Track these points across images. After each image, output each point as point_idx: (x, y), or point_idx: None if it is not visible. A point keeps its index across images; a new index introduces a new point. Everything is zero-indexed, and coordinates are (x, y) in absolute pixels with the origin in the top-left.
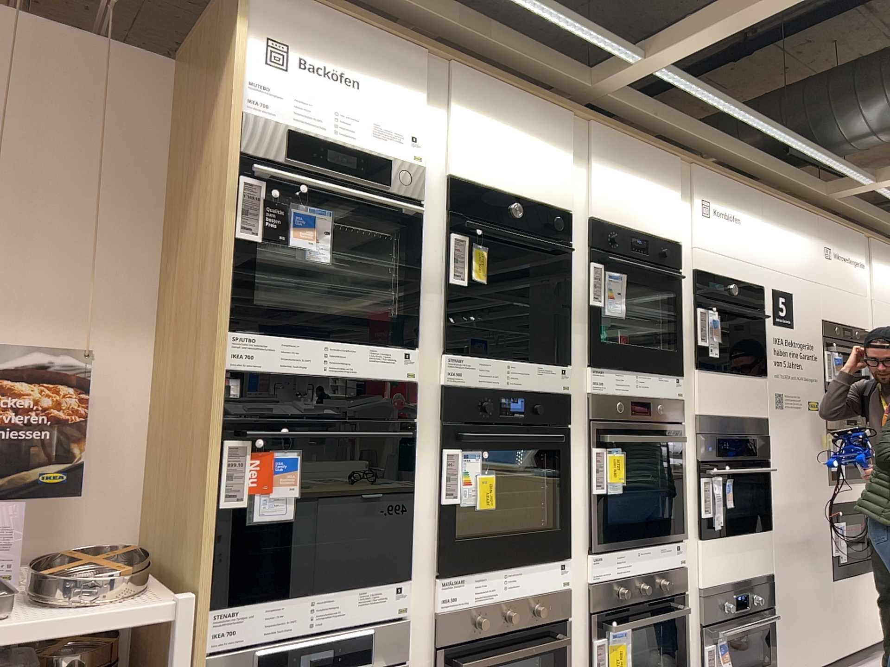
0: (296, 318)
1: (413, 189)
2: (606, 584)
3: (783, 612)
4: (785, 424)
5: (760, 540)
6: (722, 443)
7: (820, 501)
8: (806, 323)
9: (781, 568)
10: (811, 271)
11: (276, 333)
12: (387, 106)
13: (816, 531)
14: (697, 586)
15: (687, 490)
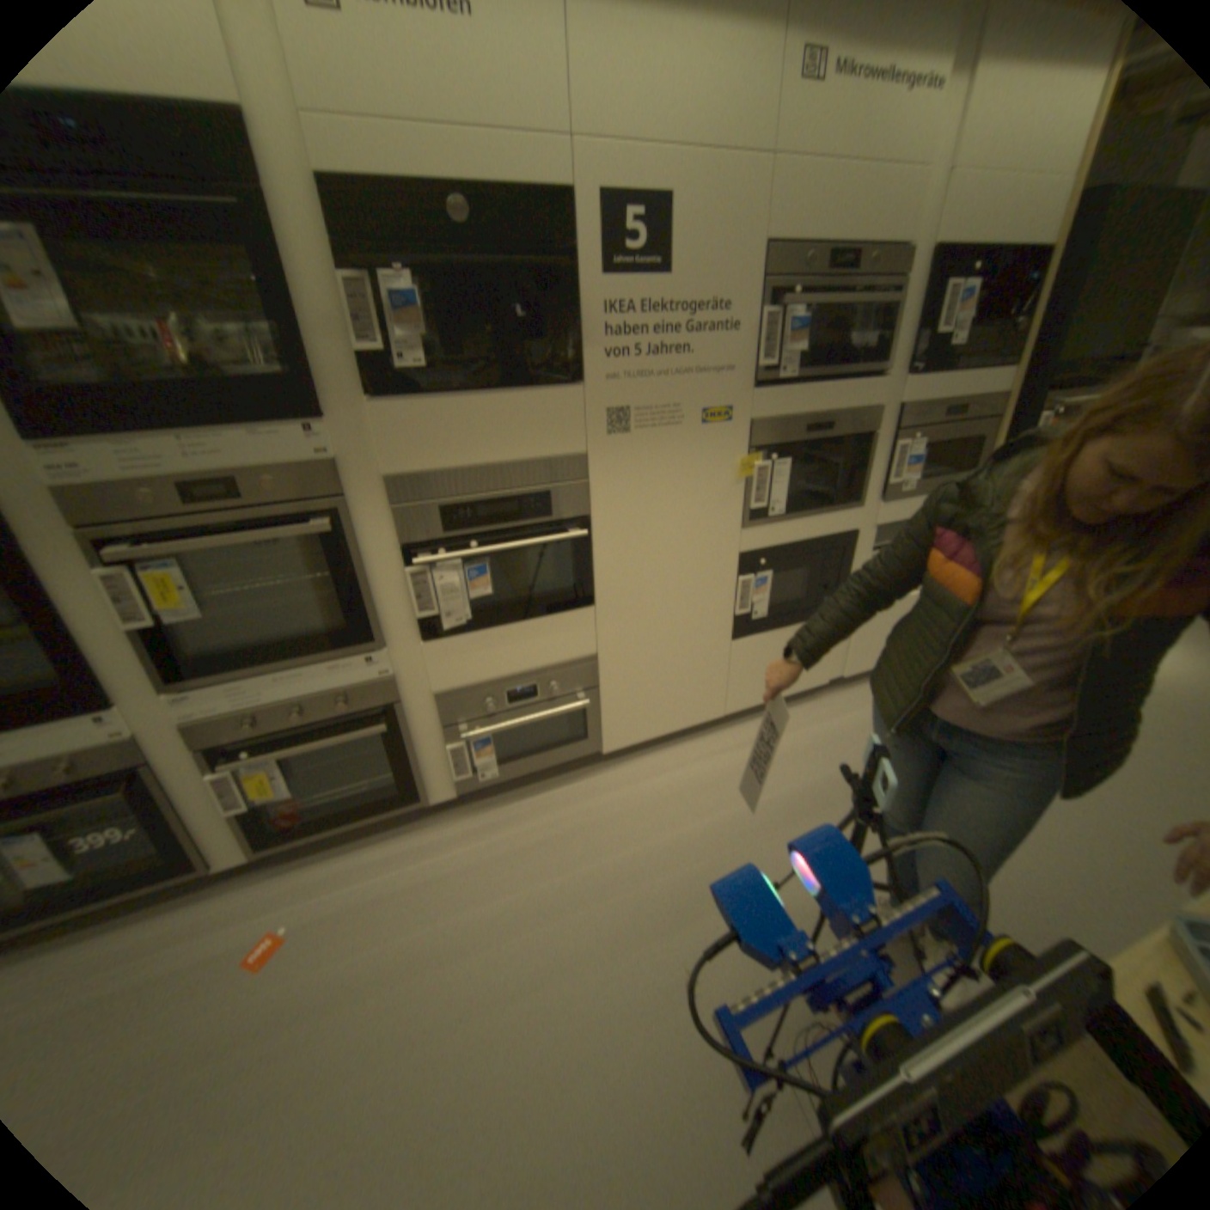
0: None
1: None
2: (209, 726)
3: (616, 691)
4: (639, 458)
5: (565, 625)
6: (456, 515)
7: (721, 555)
8: (720, 255)
9: (615, 648)
10: (756, 122)
11: None
12: None
13: (701, 594)
14: (429, 692)
15: (385, 589)
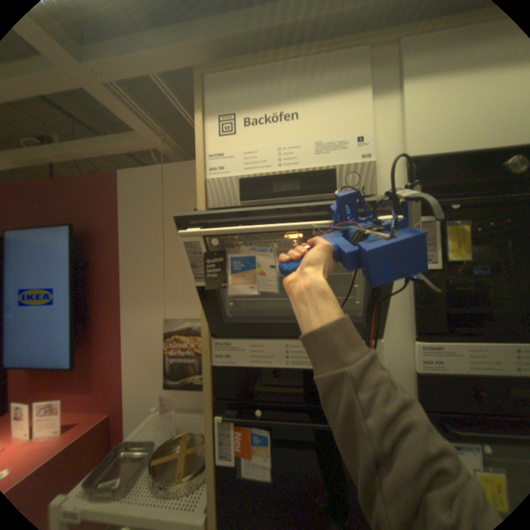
0: (259, 324)
1: (360, 187)
2: None
3: None
4: None
5: None
6: None
7: None
8: None
9: None
10: None
11: (244, 337)
12: (325, 118)
13: None
14: None
15: None
